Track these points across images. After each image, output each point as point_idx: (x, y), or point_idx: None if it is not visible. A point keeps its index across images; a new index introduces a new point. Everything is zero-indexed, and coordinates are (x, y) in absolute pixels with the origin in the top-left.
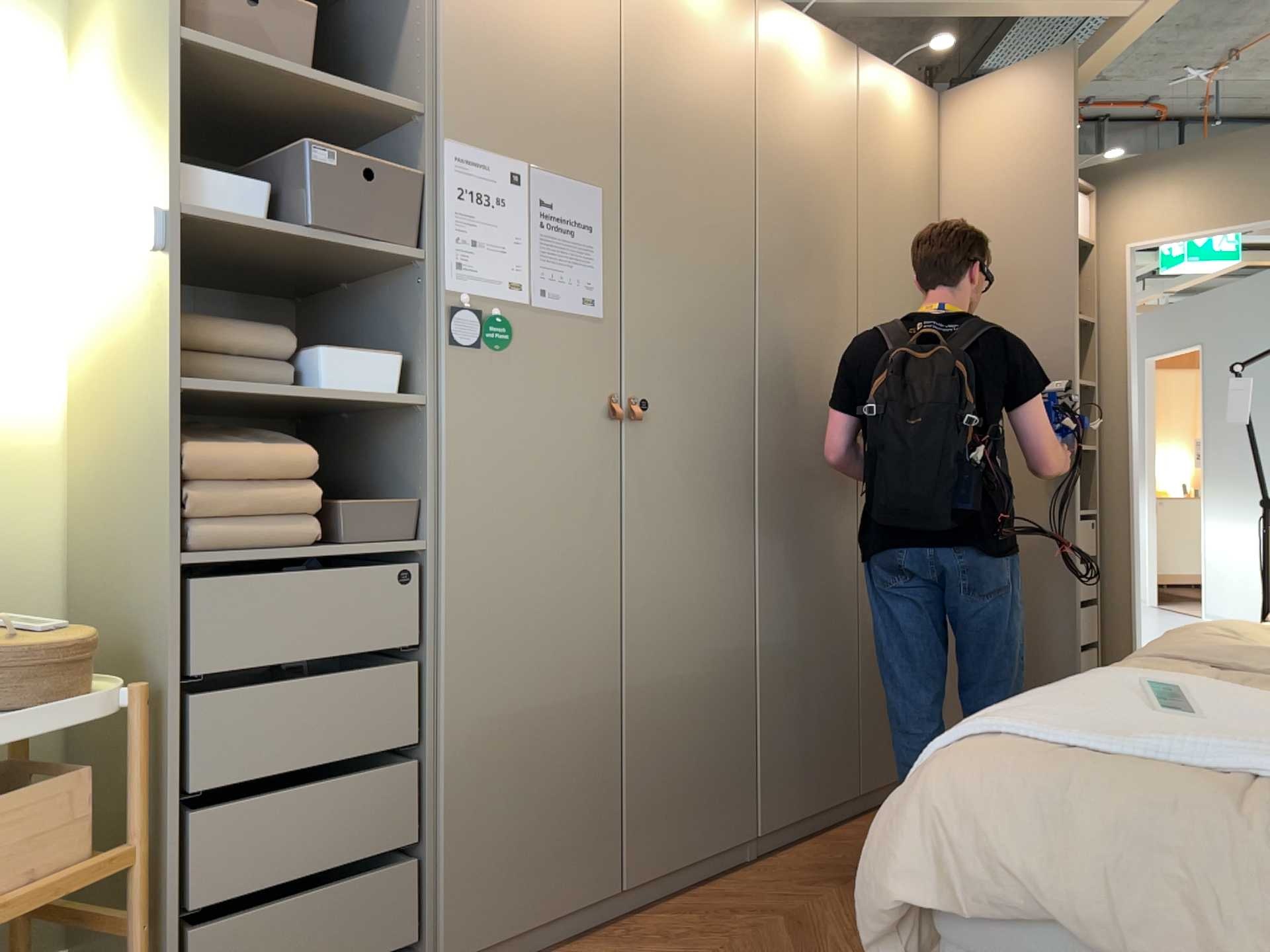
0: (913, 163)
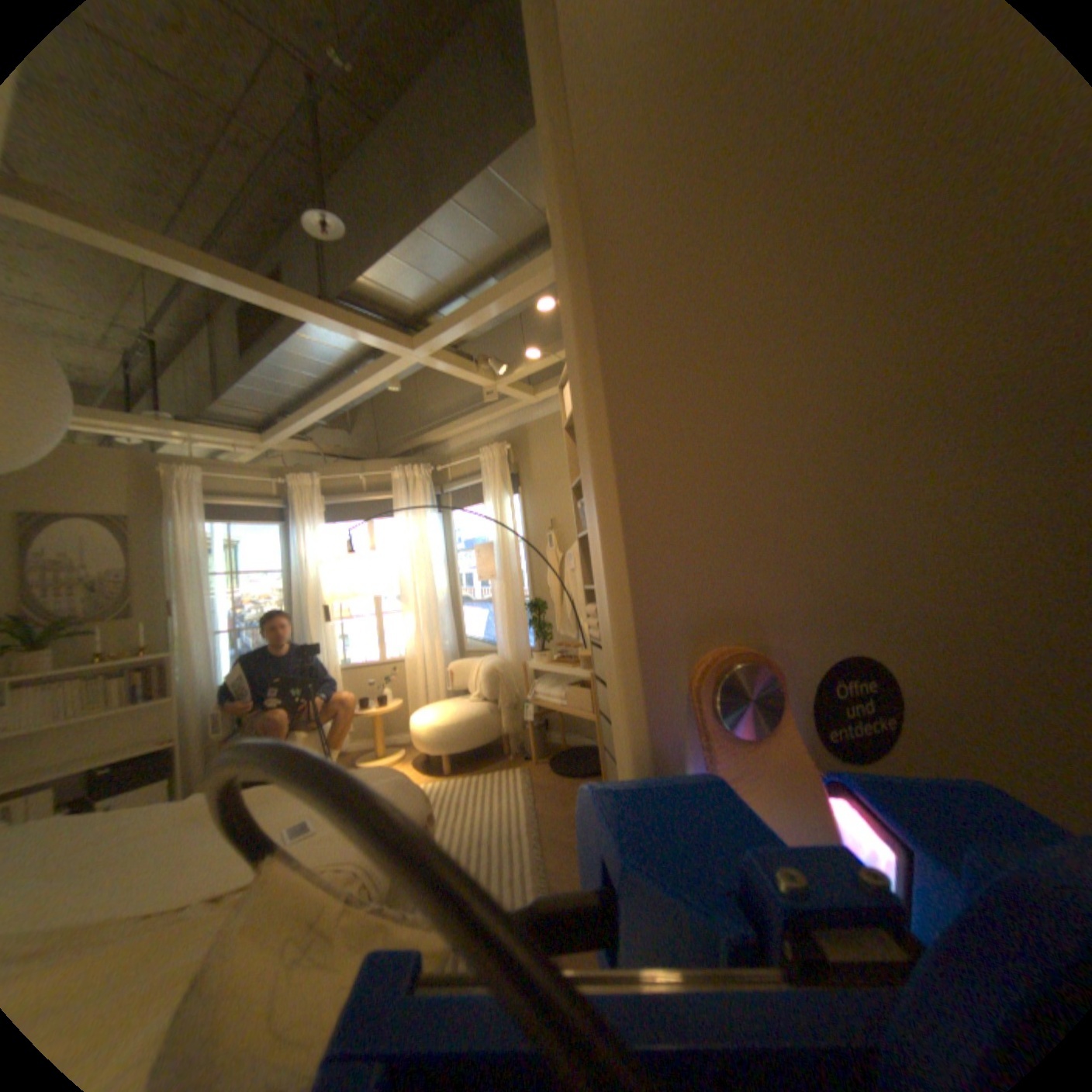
0: None
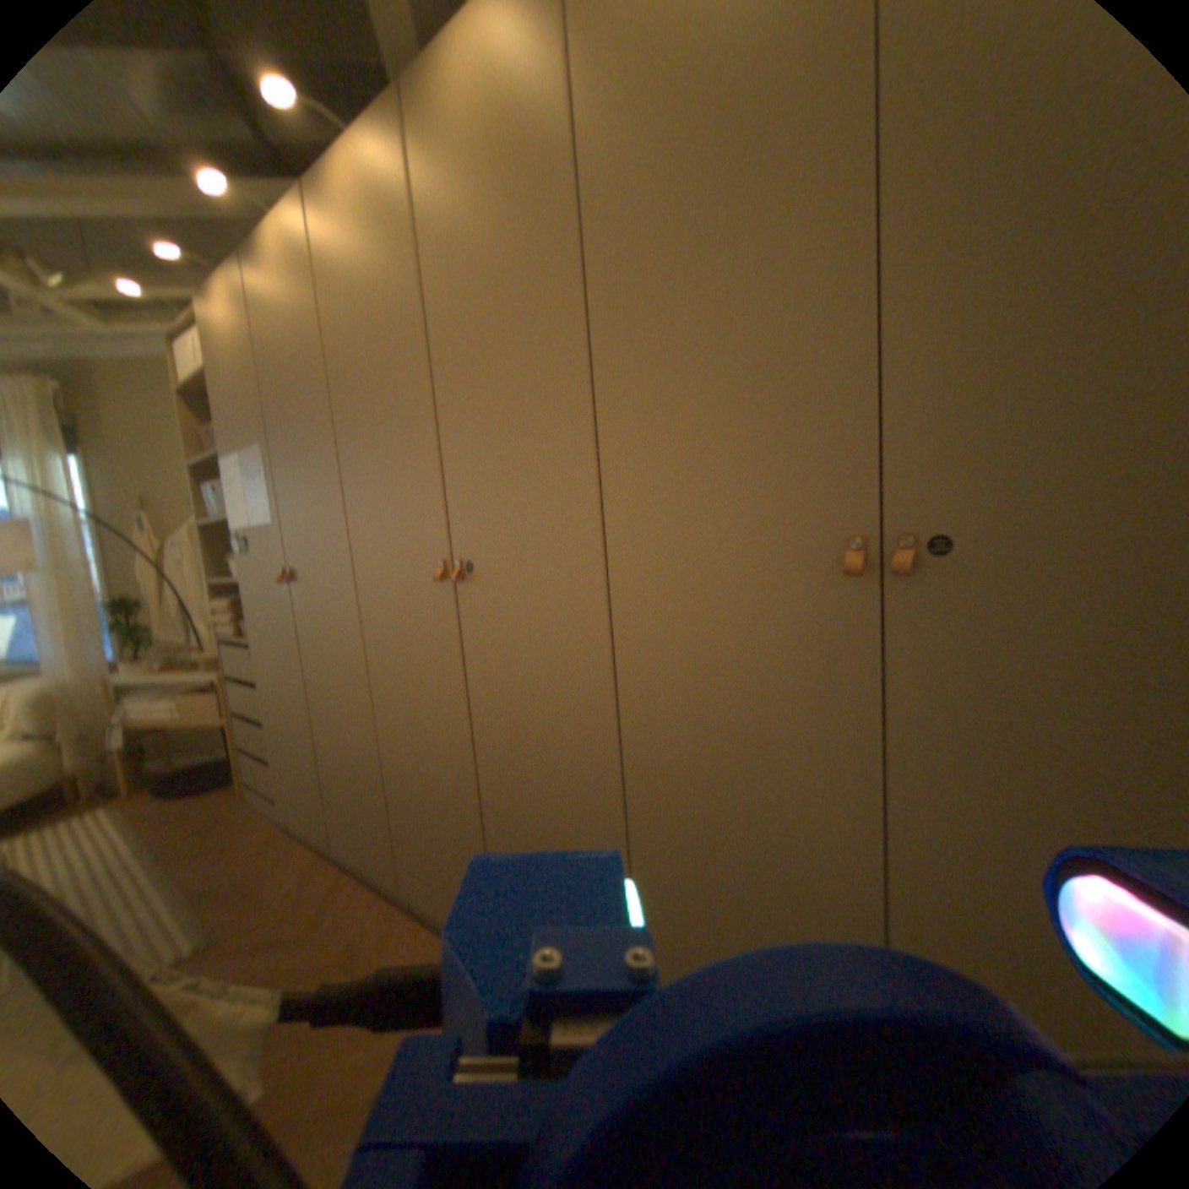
0: (501, 136)
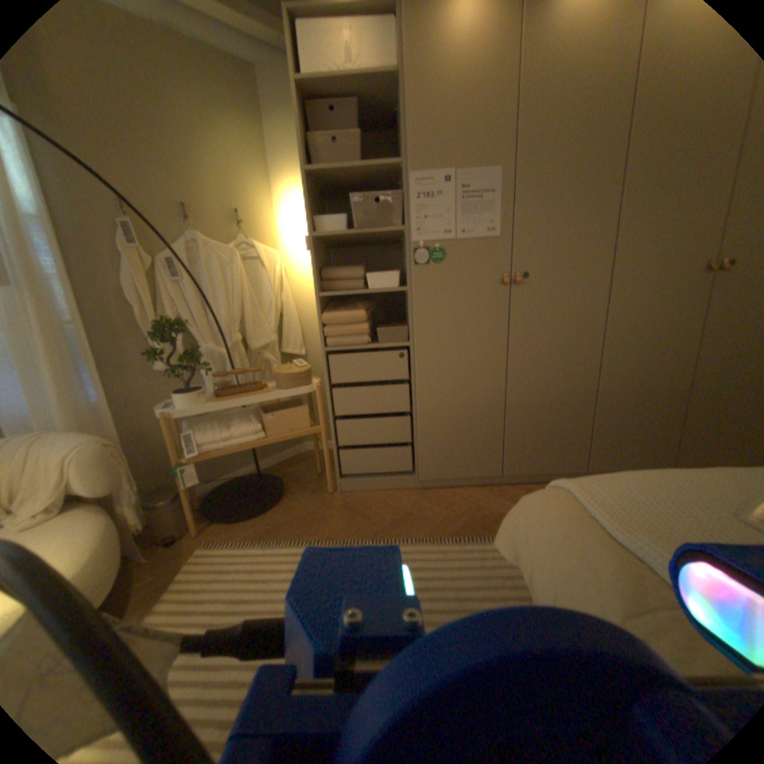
0: None
